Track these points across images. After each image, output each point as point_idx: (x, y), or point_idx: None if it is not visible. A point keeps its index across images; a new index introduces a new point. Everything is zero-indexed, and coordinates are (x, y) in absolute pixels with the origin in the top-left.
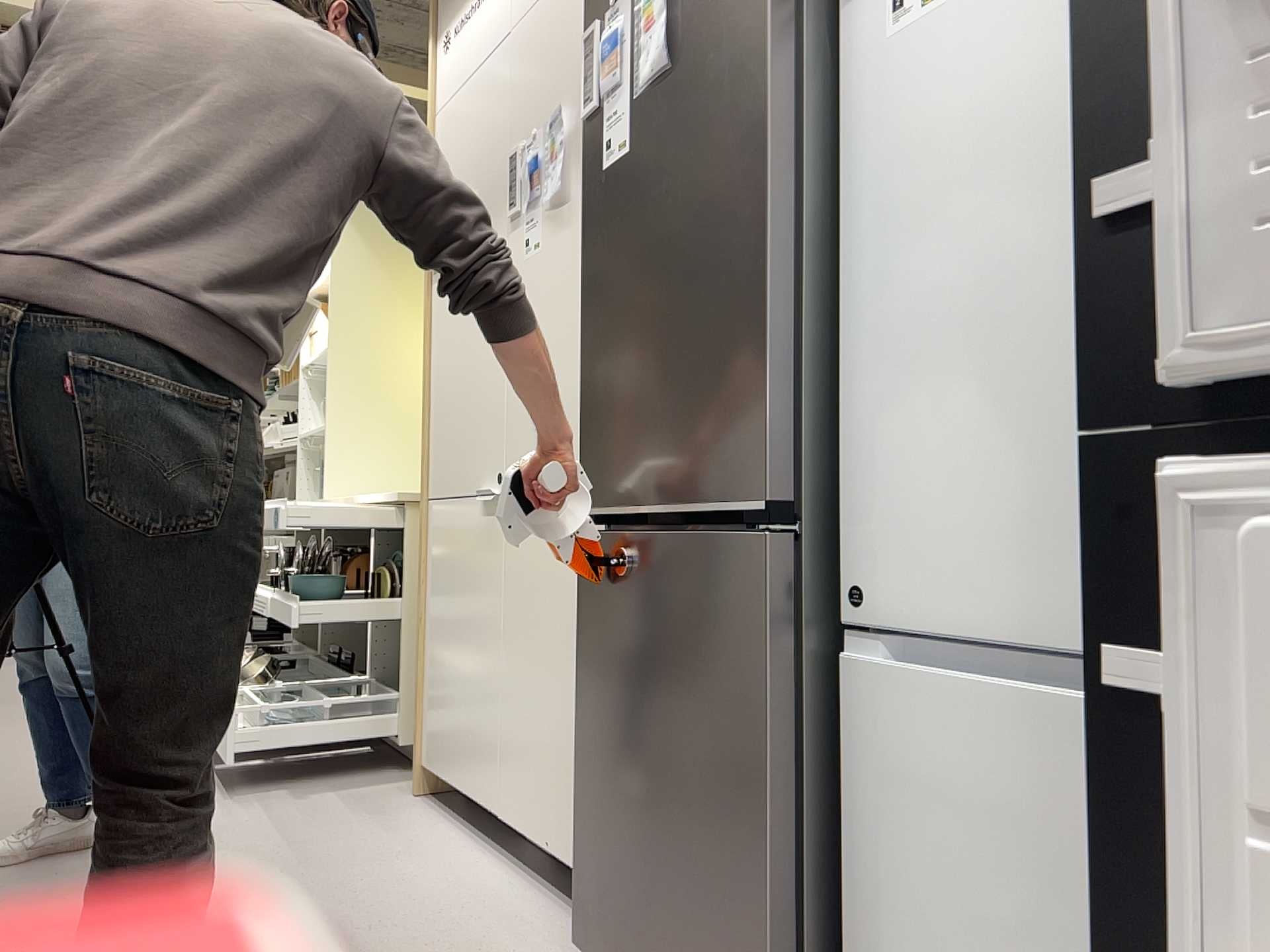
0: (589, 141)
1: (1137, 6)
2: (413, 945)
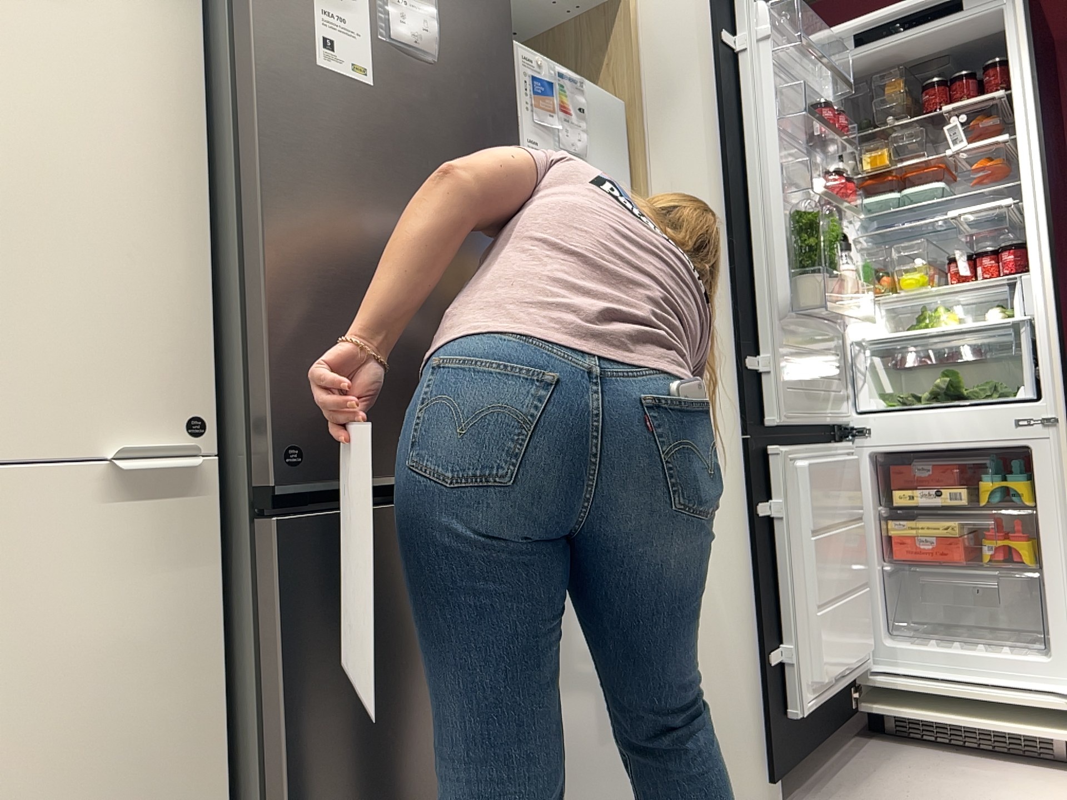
0: None
1: (745, 304)
2: None
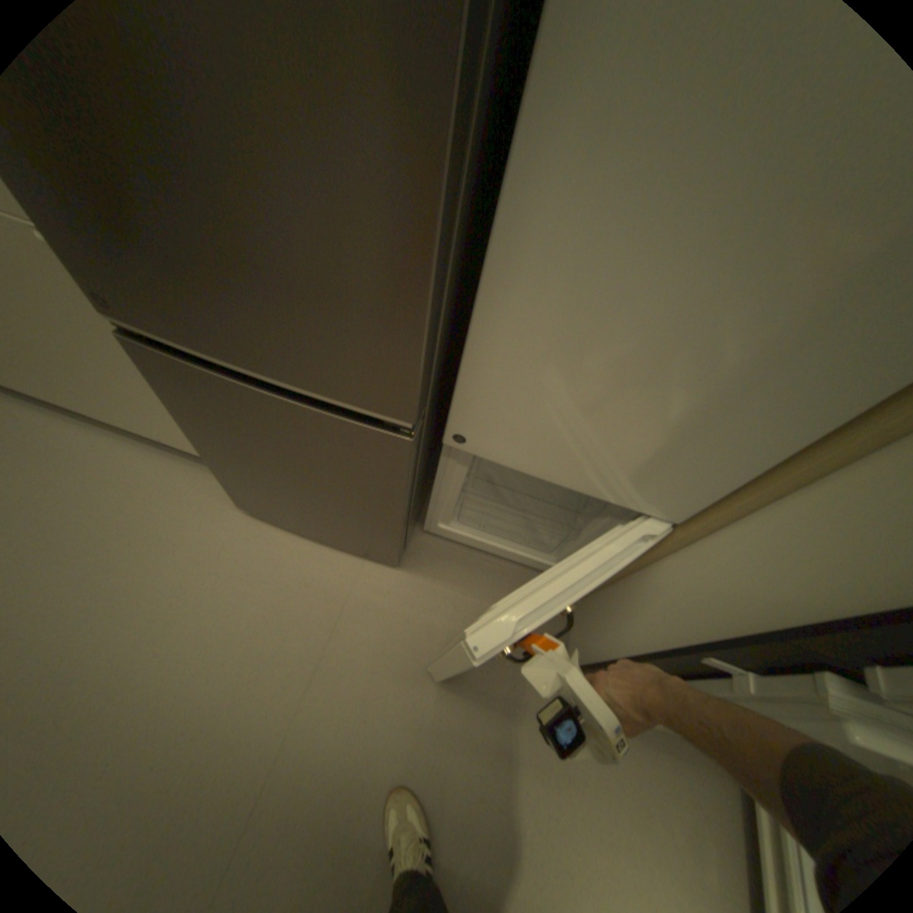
0: None
1: None
2: (128, 543)
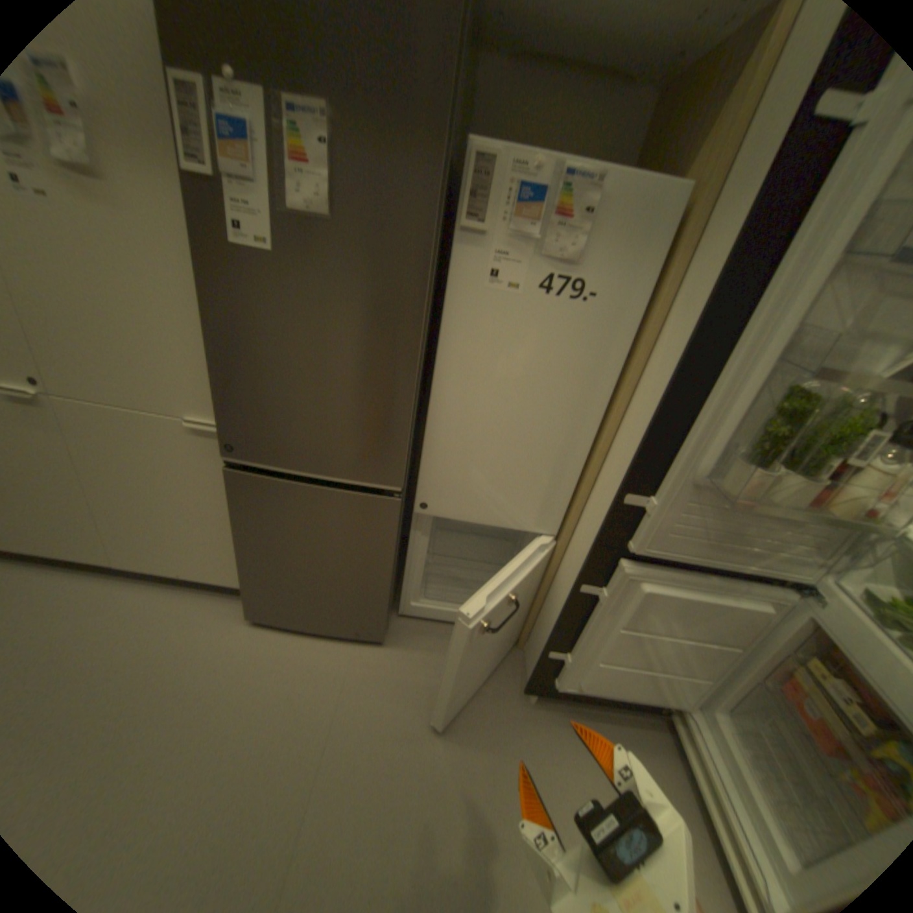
0: (195, 194)
1: (652, 452)
2: (147, 665)
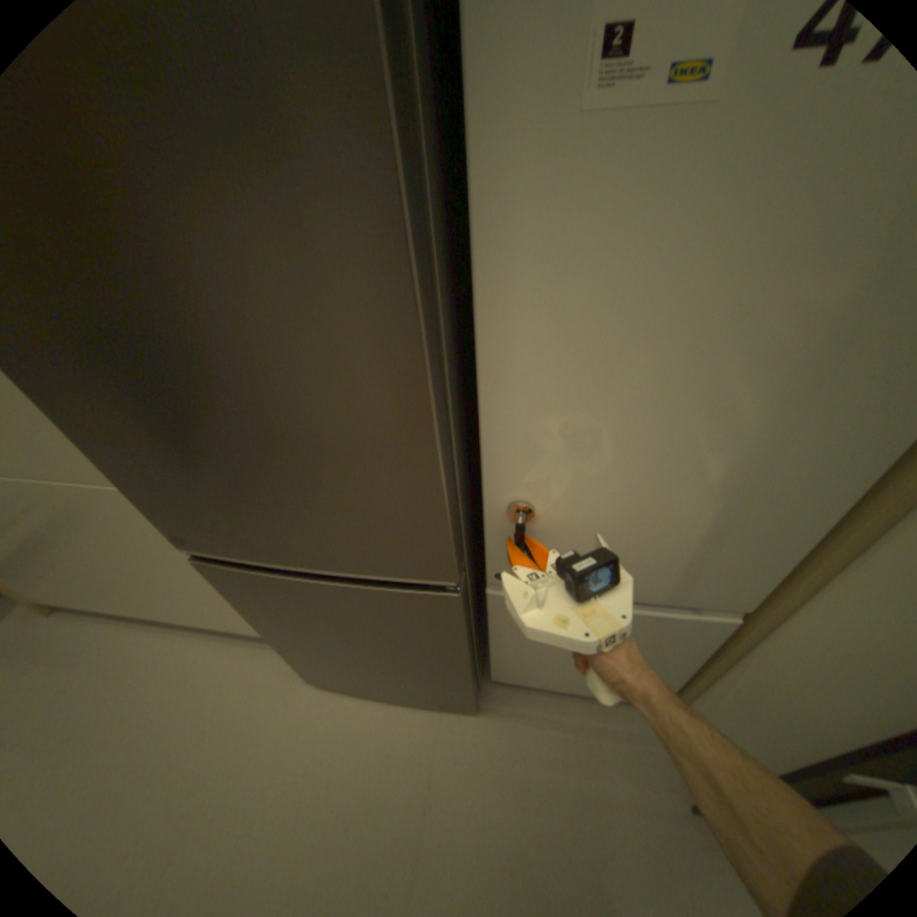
0: None
1: None
2: (207, 748)
